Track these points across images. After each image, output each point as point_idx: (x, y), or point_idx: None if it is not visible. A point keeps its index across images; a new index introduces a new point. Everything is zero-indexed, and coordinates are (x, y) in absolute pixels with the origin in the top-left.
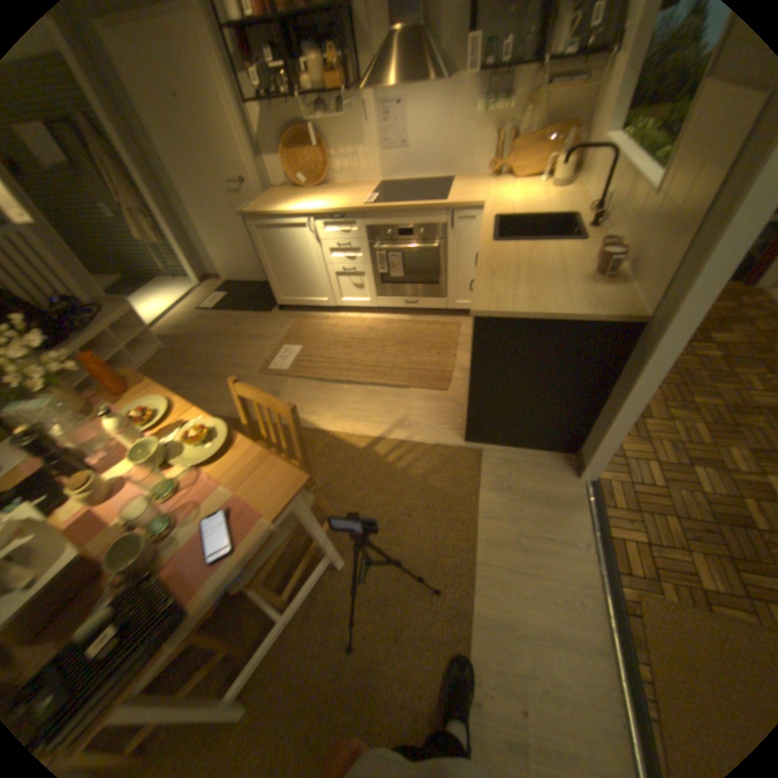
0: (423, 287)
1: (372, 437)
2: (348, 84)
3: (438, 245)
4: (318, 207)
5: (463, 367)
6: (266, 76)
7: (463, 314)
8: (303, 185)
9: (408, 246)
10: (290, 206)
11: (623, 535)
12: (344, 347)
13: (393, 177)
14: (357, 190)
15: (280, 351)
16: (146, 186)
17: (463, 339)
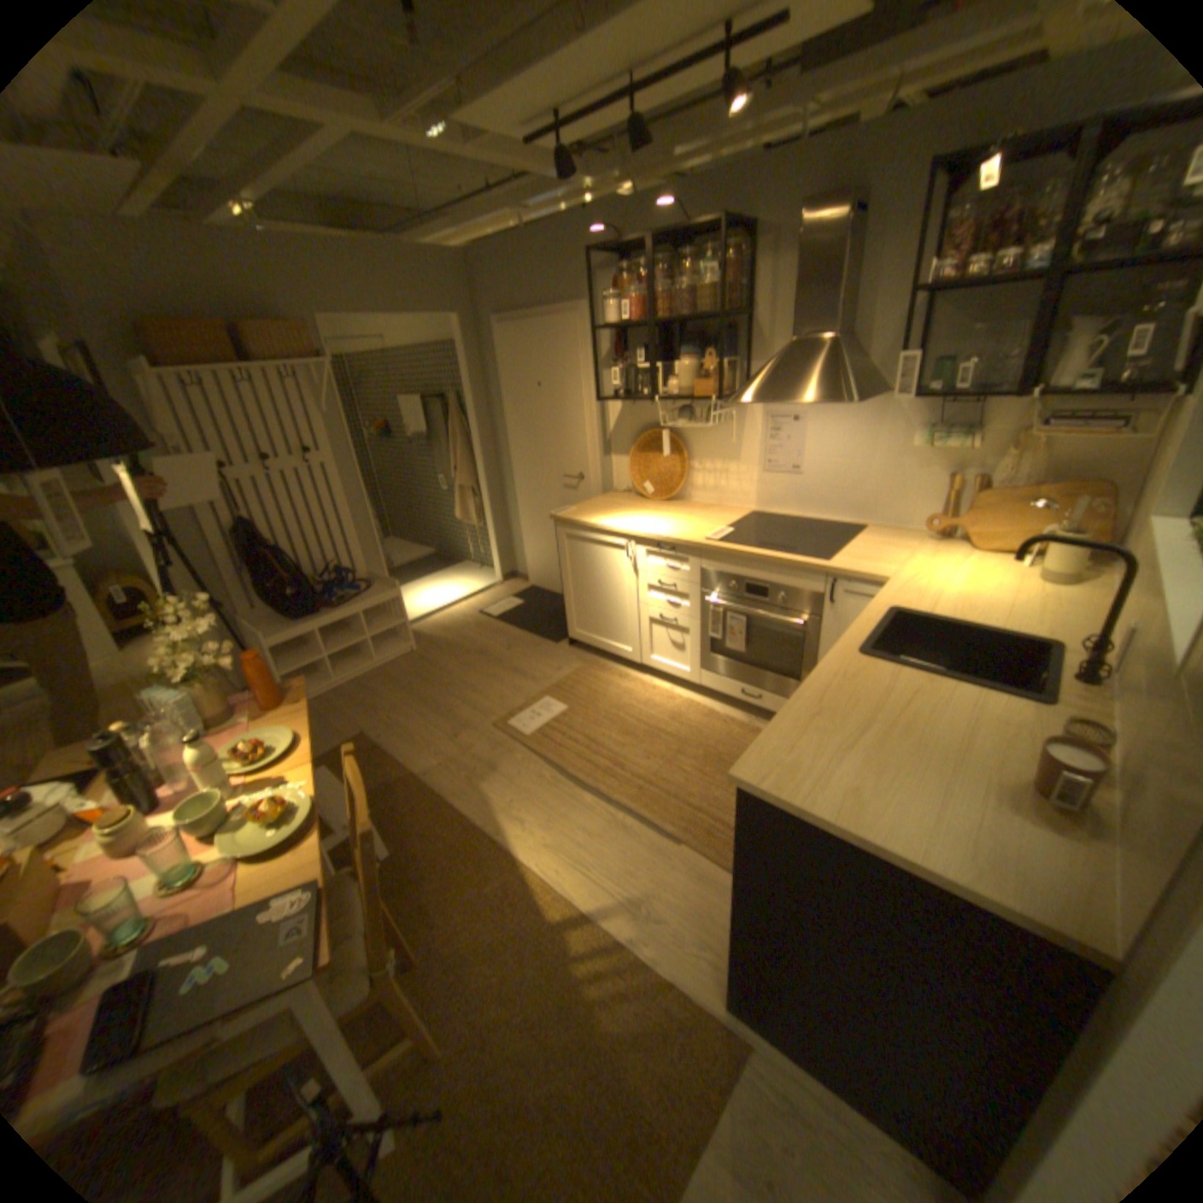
0: (774, 678)
1: (575, 911)
2: (730, 392)
3: (804, 623)
4: (642, 531)
5: None
6: (636, 375)
7: None
8: (648, 497)
9: (756, 613)
10: (612, 521)
11: None
12: (619, 731)
13: (773, 509)
14: (710, 517)
15: (534, 705)
16: (486, 466)
17: None
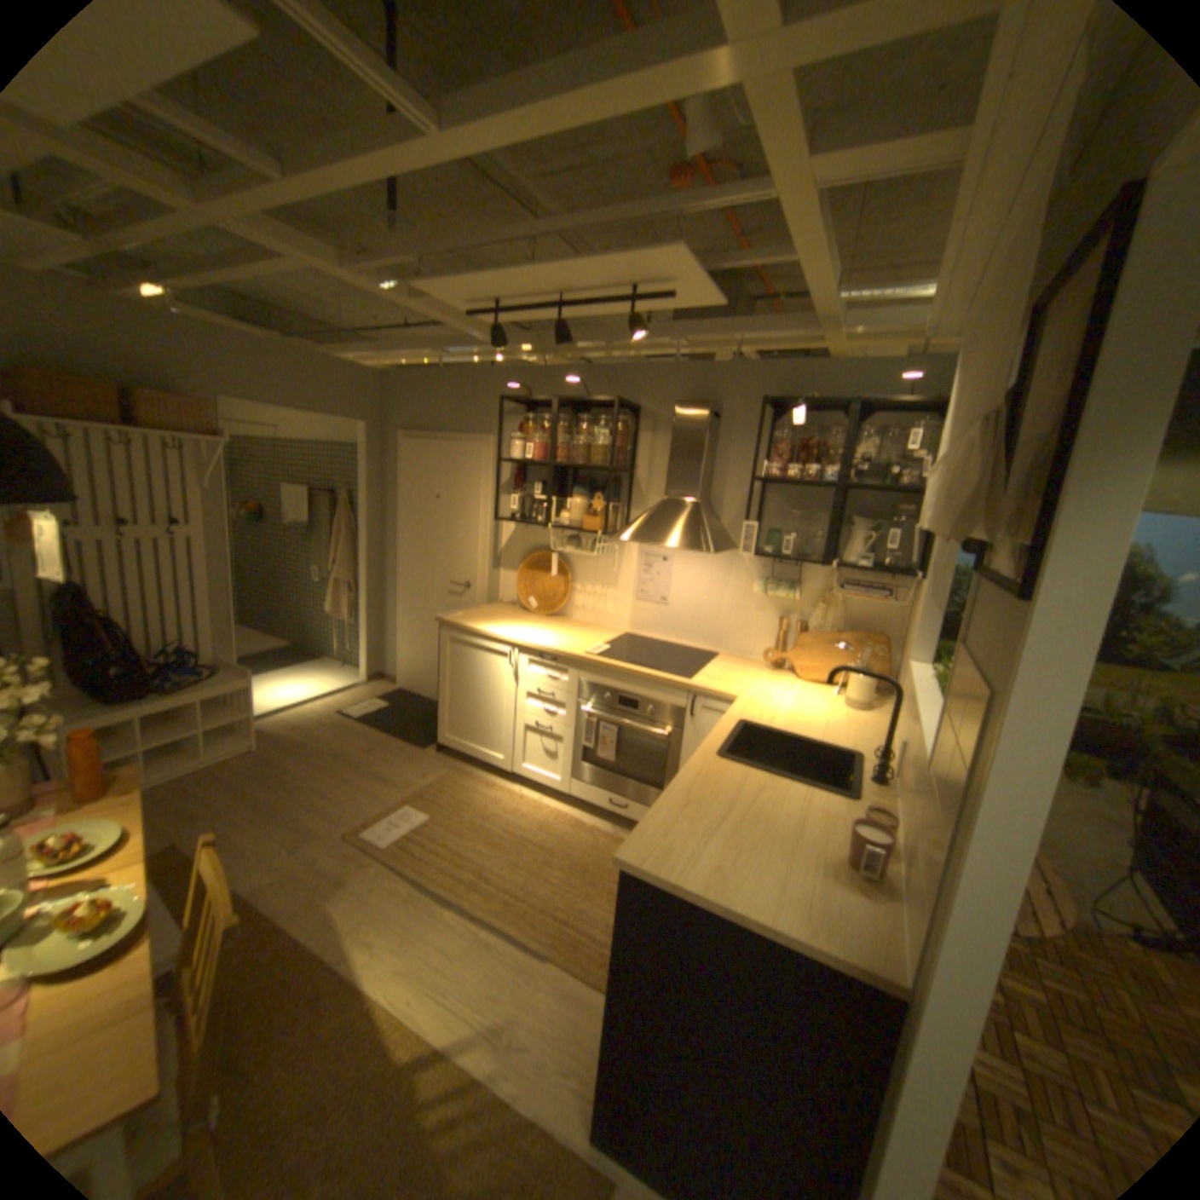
0: (640, 788)
1: (428, 1047)
2: (612, 530)
3: (668, 734)
4: (527, 640)
5: None
6: (531, 504)
7: None
8: (532, 610)
9: (626, 723)
10: (497, 629)
11: None
12: (486, 842)
13: (642, 632)
14: (588, 634)
15: (393, 814)
16: (367, 564)
17: None
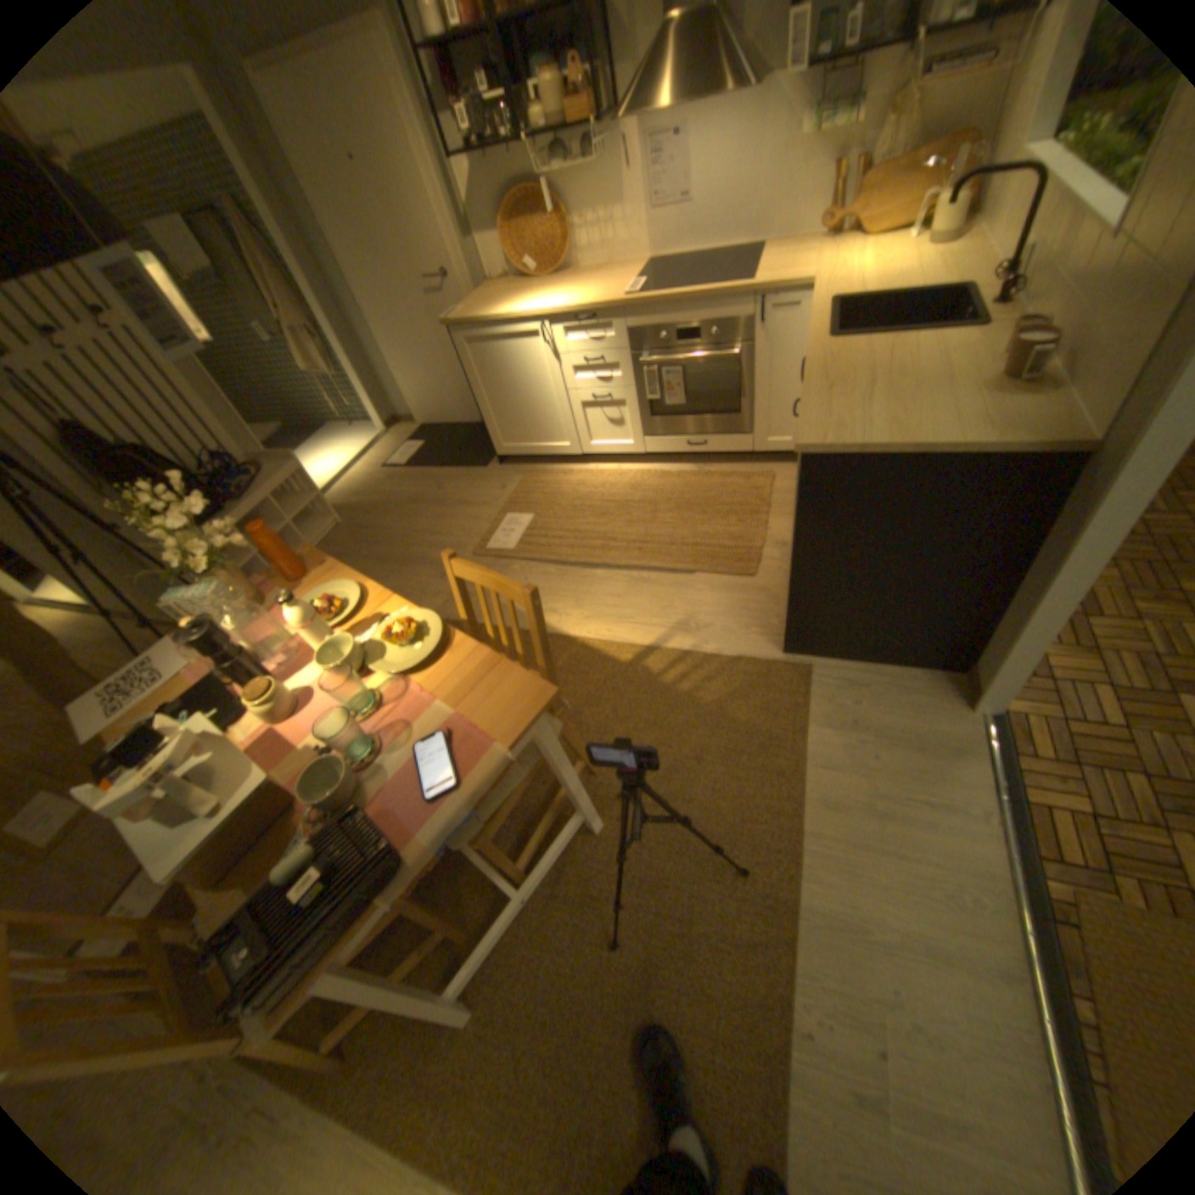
0: (715, 420)
1: (639, 647)
2: (597, 114)
3: (738, 353)
4: (554, 306)
5: (779, 541)
6: (477, 116)
7: (778, 461)
8: (532, 275)
9: (692, 358)
10: (513, 308)
11: (1047, 801)
12: (594, 515)
13: (667, 252)
14: (611, 277)
15: (501, 524)
16: (311, 294)
17: (779, 498)
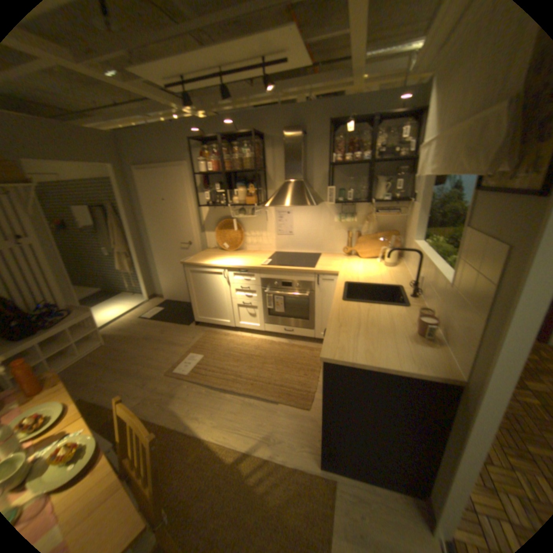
0: (297, 320)
1: (239, 453)
2: (259, 202)
3: (307, 294)
4: (230, 264)
5: None
6: (214, 195)
7: None
8: (226, 249)
9: (287, 293)
10: (213, 261)
11: None
12: (233, 360)
13: (282, 250)
14: (258, 256)
15: (185, 358)
16: (131, 241)
17: None
